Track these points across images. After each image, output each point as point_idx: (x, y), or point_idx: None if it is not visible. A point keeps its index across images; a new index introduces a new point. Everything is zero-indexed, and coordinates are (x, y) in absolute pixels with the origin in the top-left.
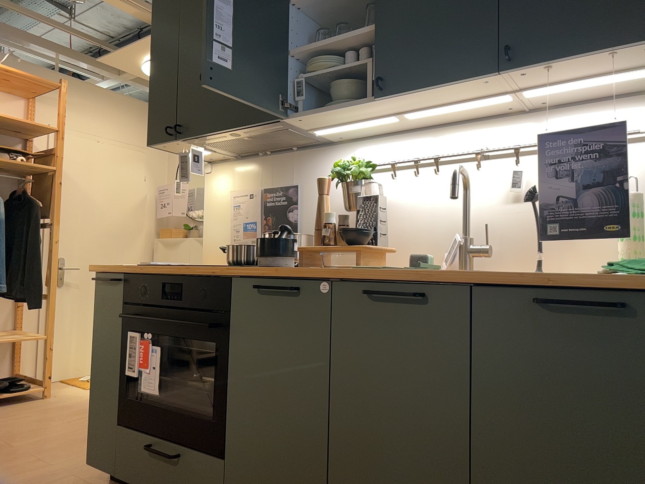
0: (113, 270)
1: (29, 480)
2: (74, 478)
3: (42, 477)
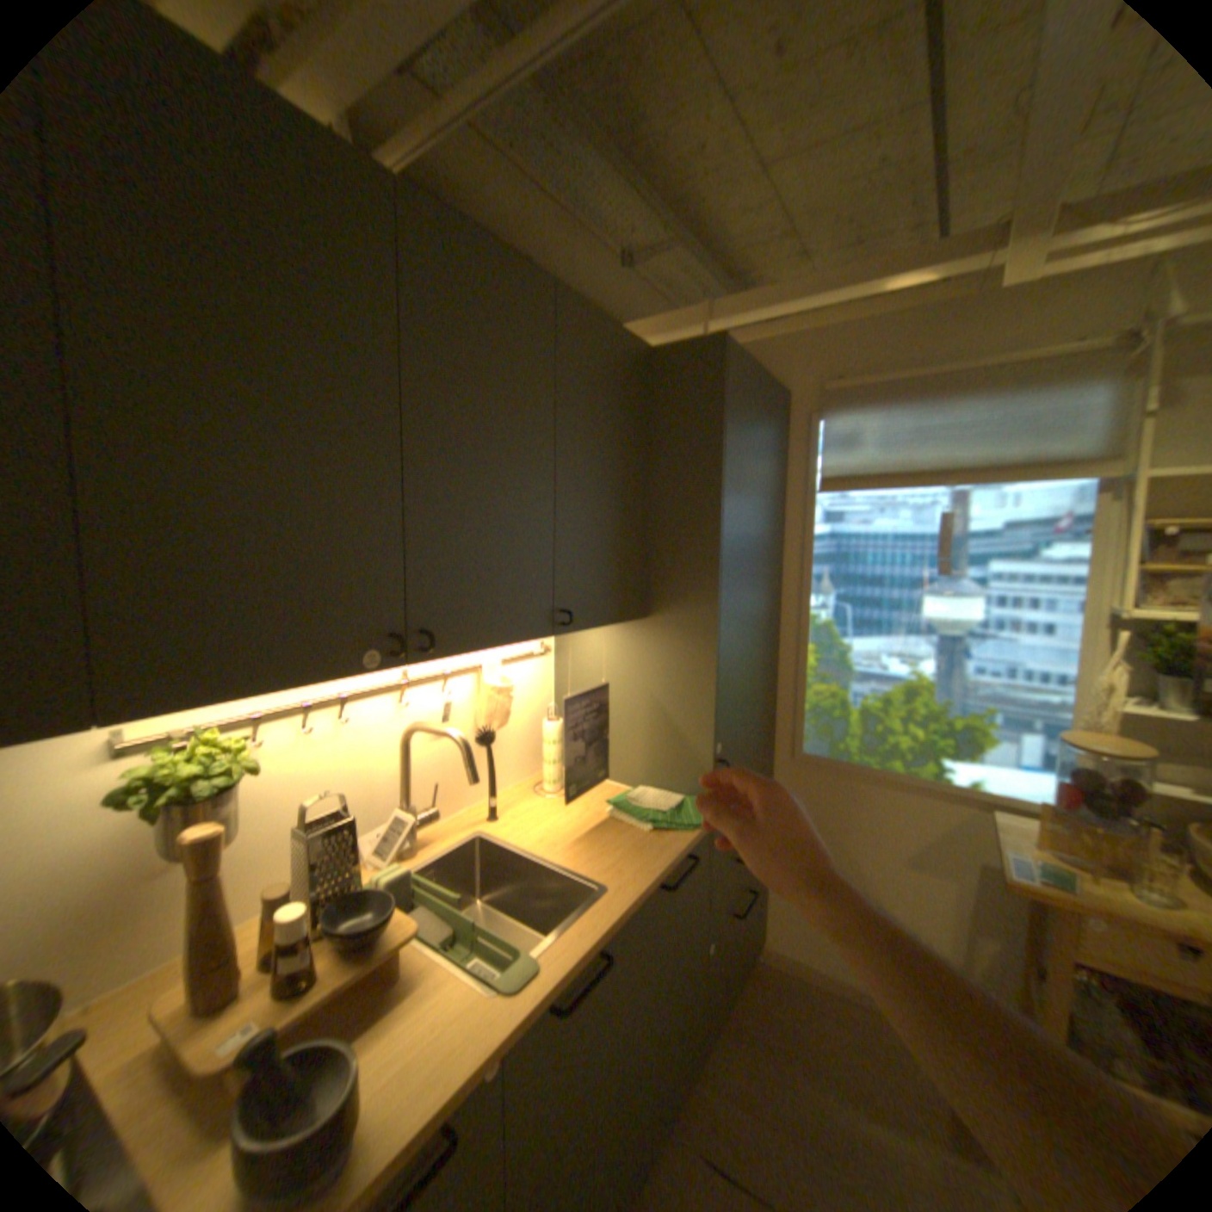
0: None
1: None
2: None
3: None
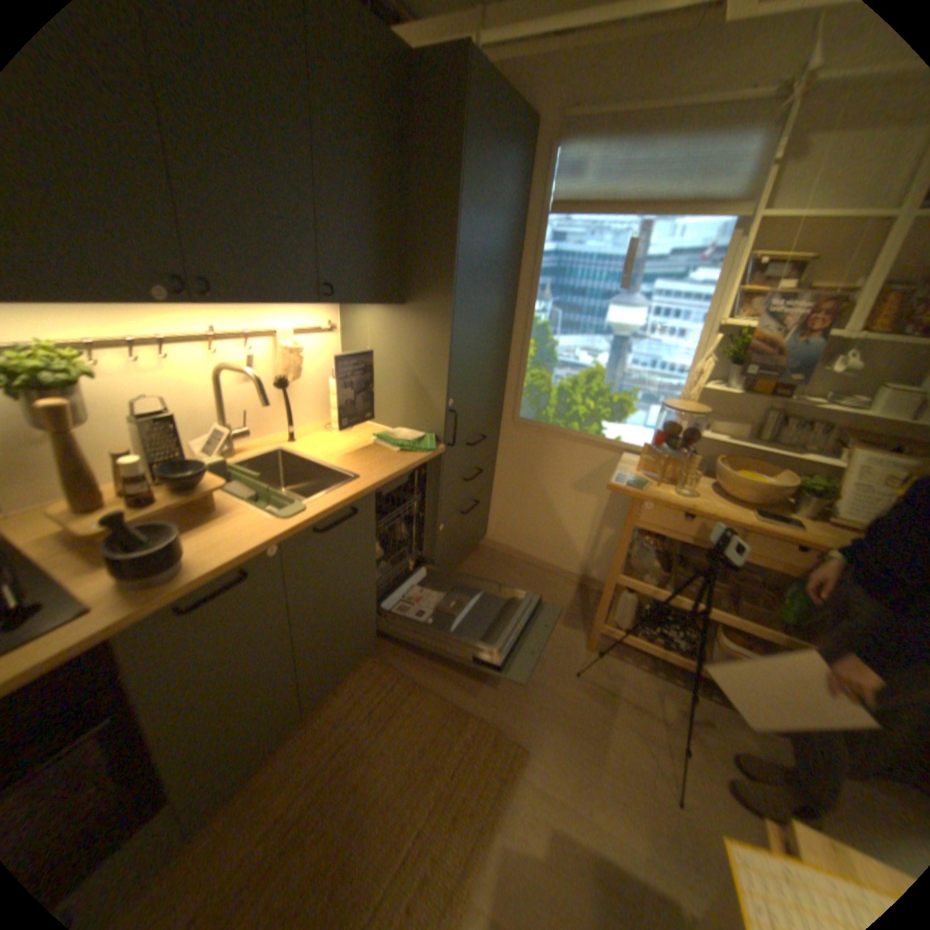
0: None
1: None
2: None
3: None
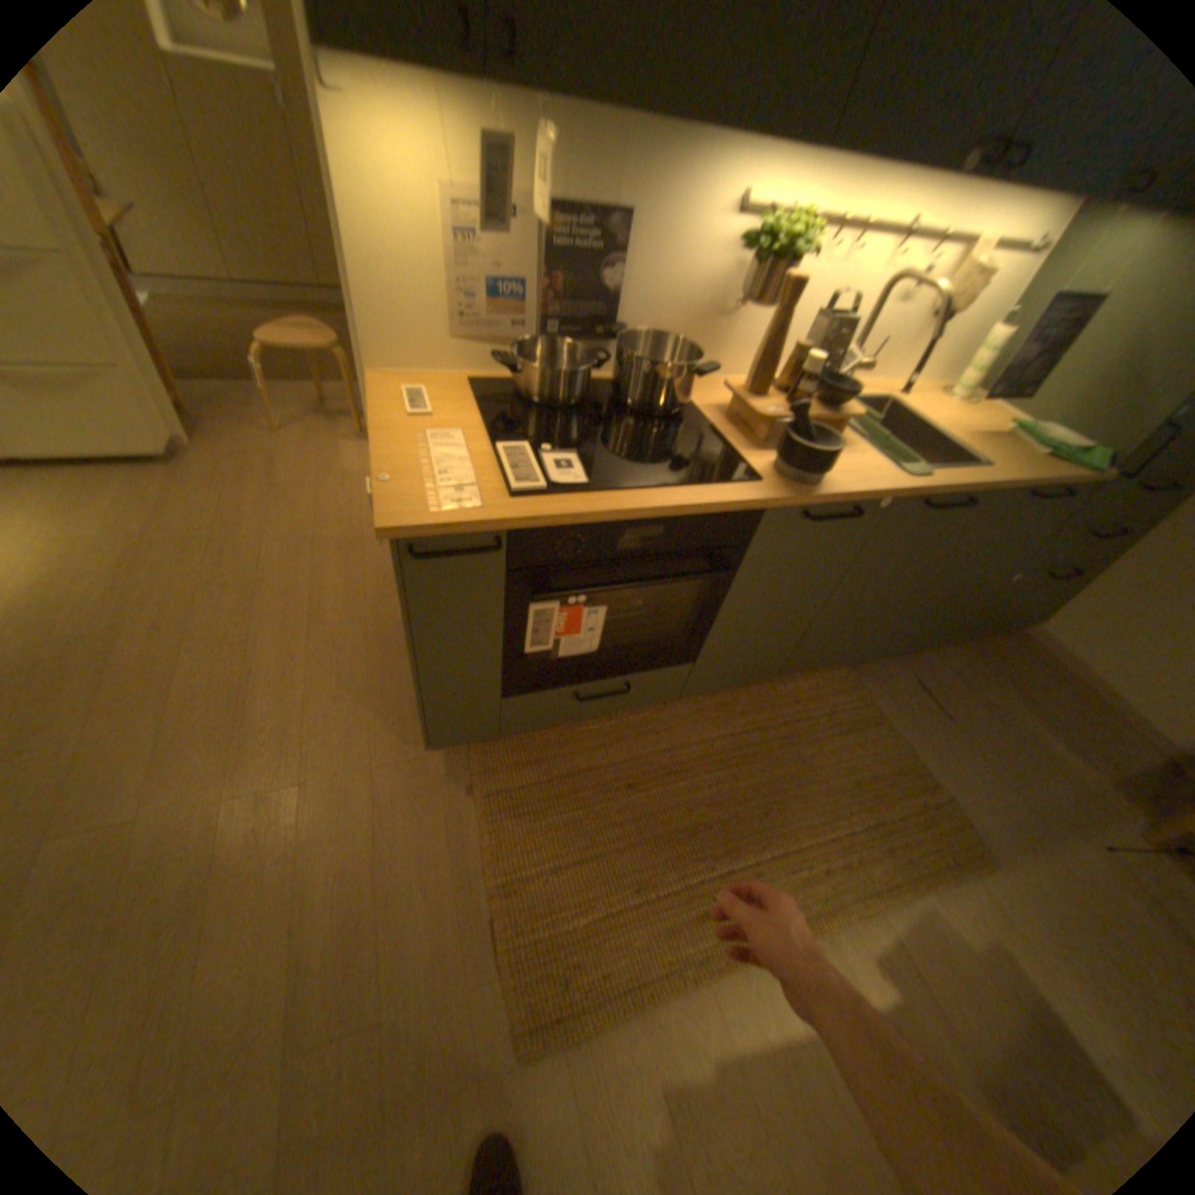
0: (479, 528)
1: (330, 822)
2: (379, 769)
3: (335, 804)
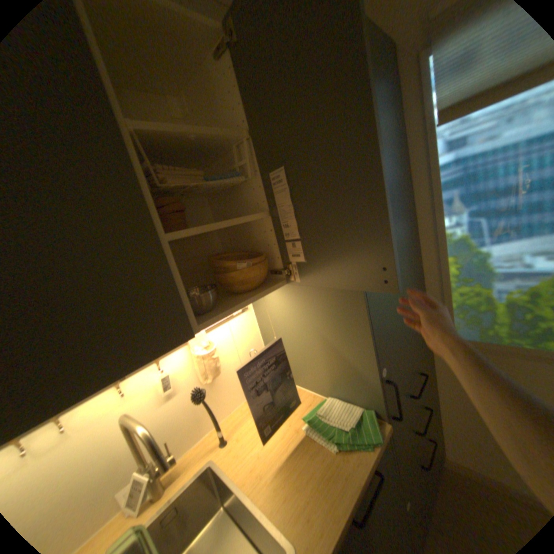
0: None
1: None
2: None
3: None
